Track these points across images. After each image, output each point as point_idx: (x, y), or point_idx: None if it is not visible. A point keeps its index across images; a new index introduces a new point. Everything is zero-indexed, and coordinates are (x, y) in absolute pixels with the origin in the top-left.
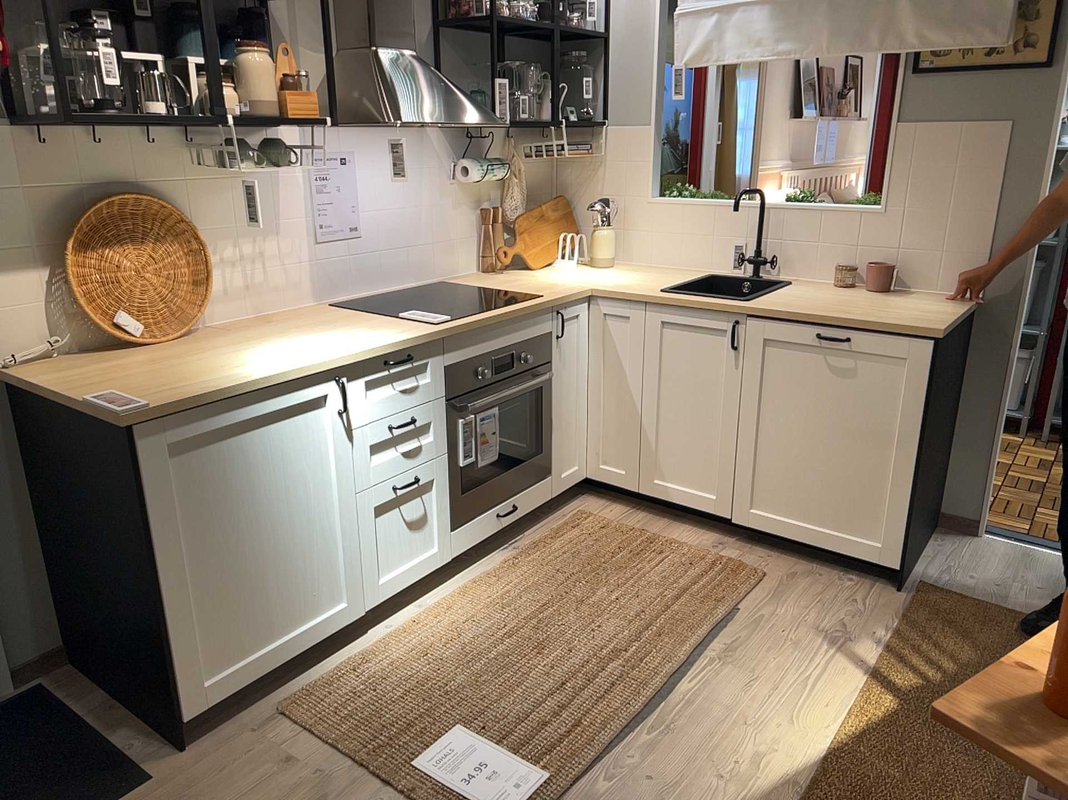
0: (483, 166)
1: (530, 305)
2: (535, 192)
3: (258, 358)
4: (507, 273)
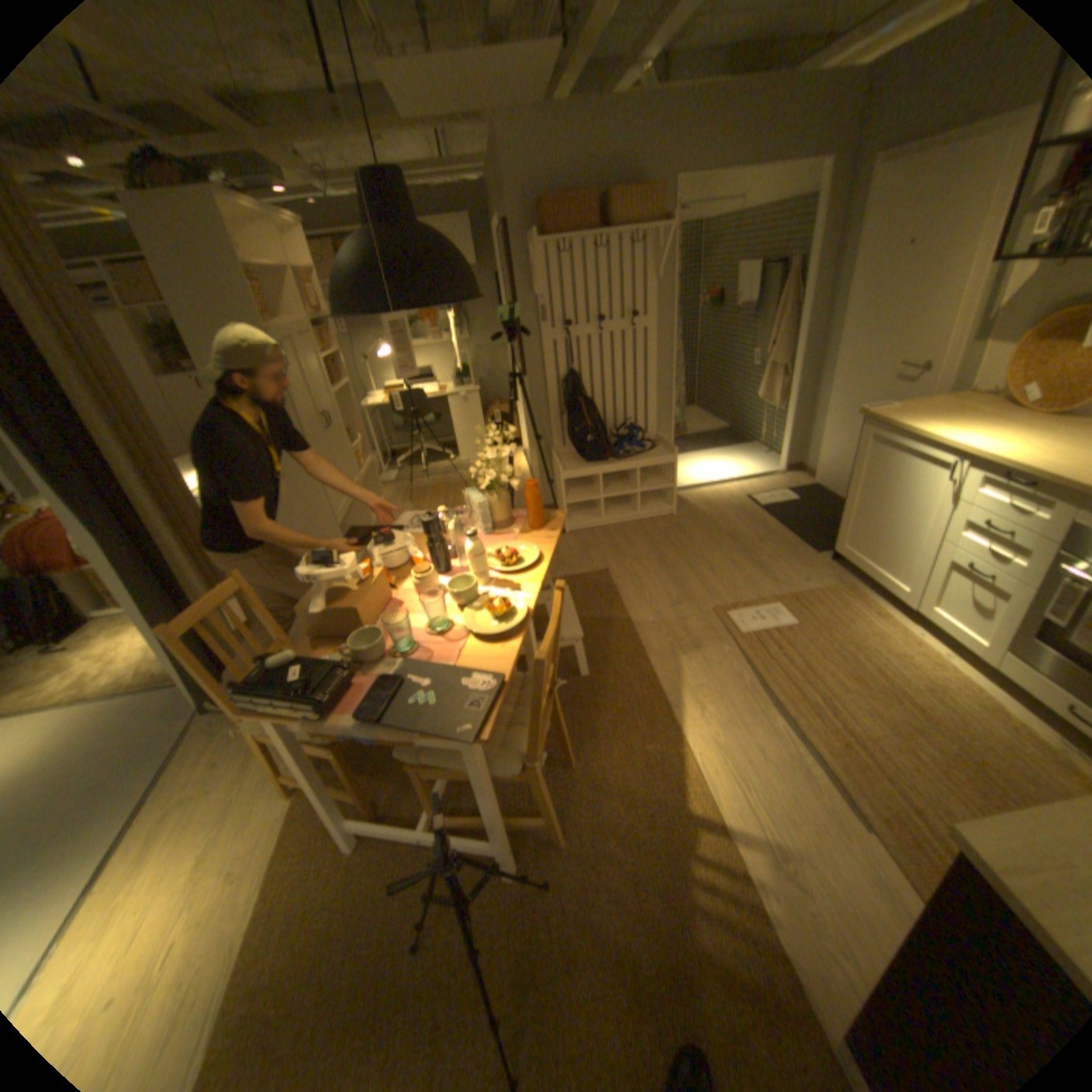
0: None
1: None
2: None
3: (974, 428)
4: None
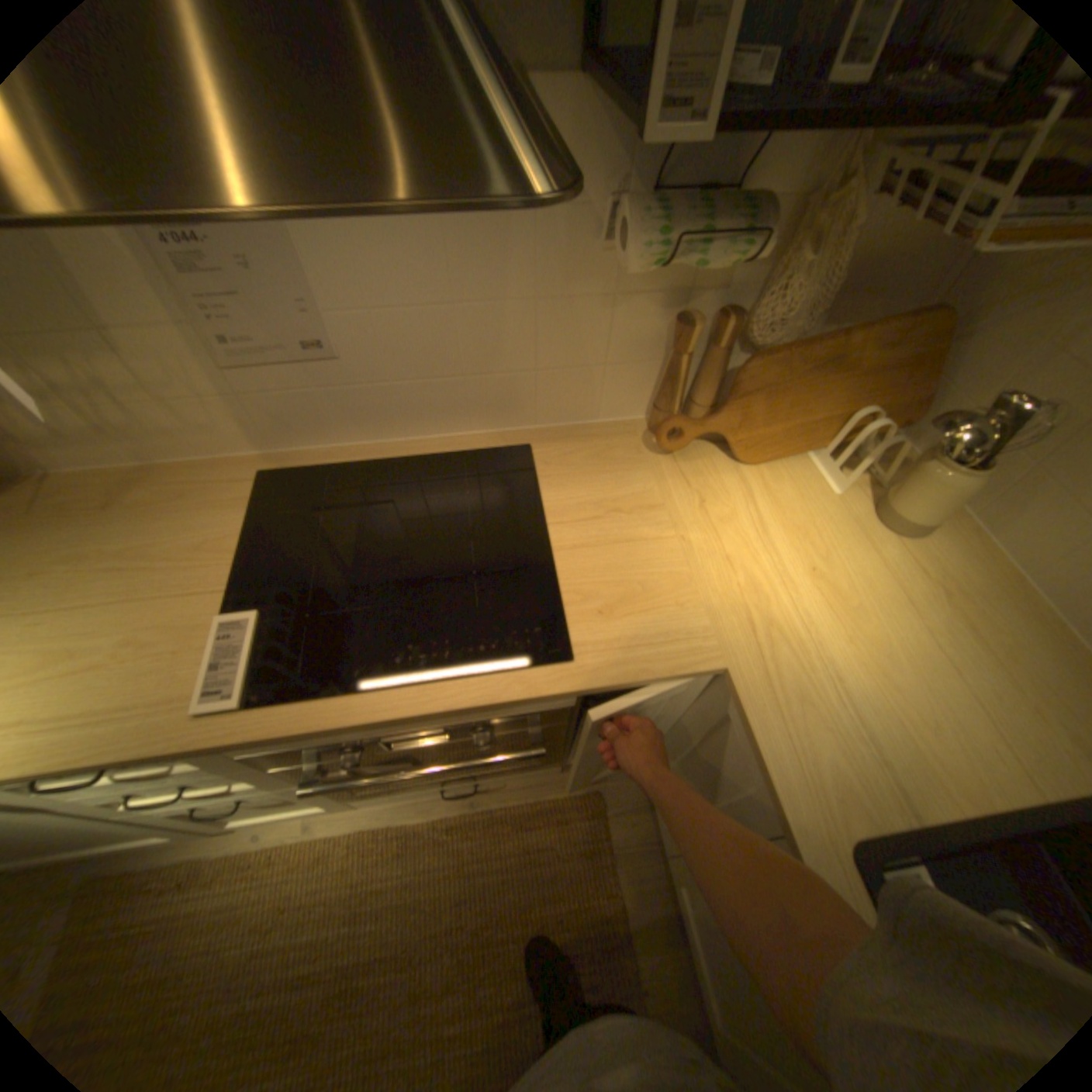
0: (671, 232)
1: (482, 704)
2: (885, 270)
3: None
4: (675, 456)
